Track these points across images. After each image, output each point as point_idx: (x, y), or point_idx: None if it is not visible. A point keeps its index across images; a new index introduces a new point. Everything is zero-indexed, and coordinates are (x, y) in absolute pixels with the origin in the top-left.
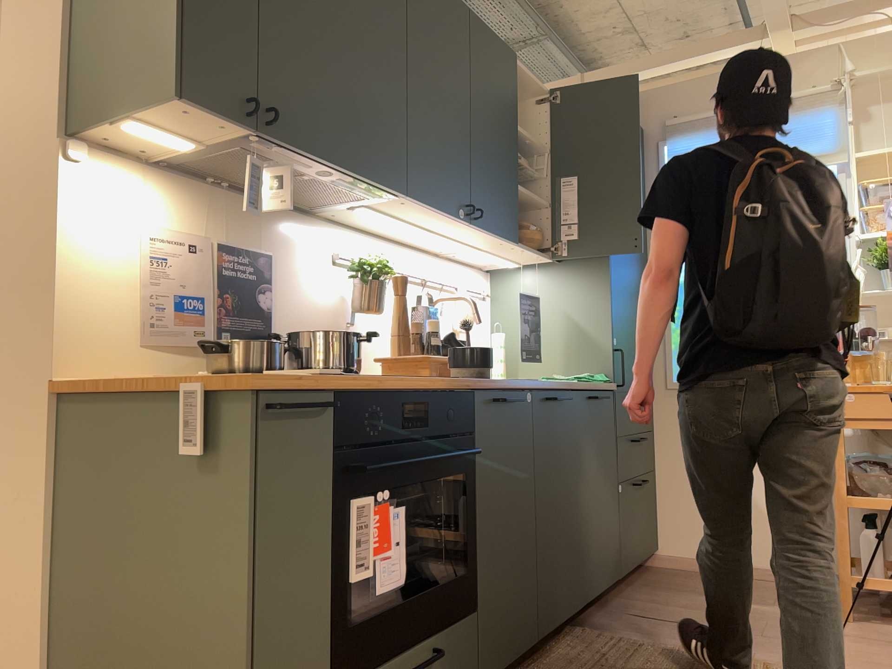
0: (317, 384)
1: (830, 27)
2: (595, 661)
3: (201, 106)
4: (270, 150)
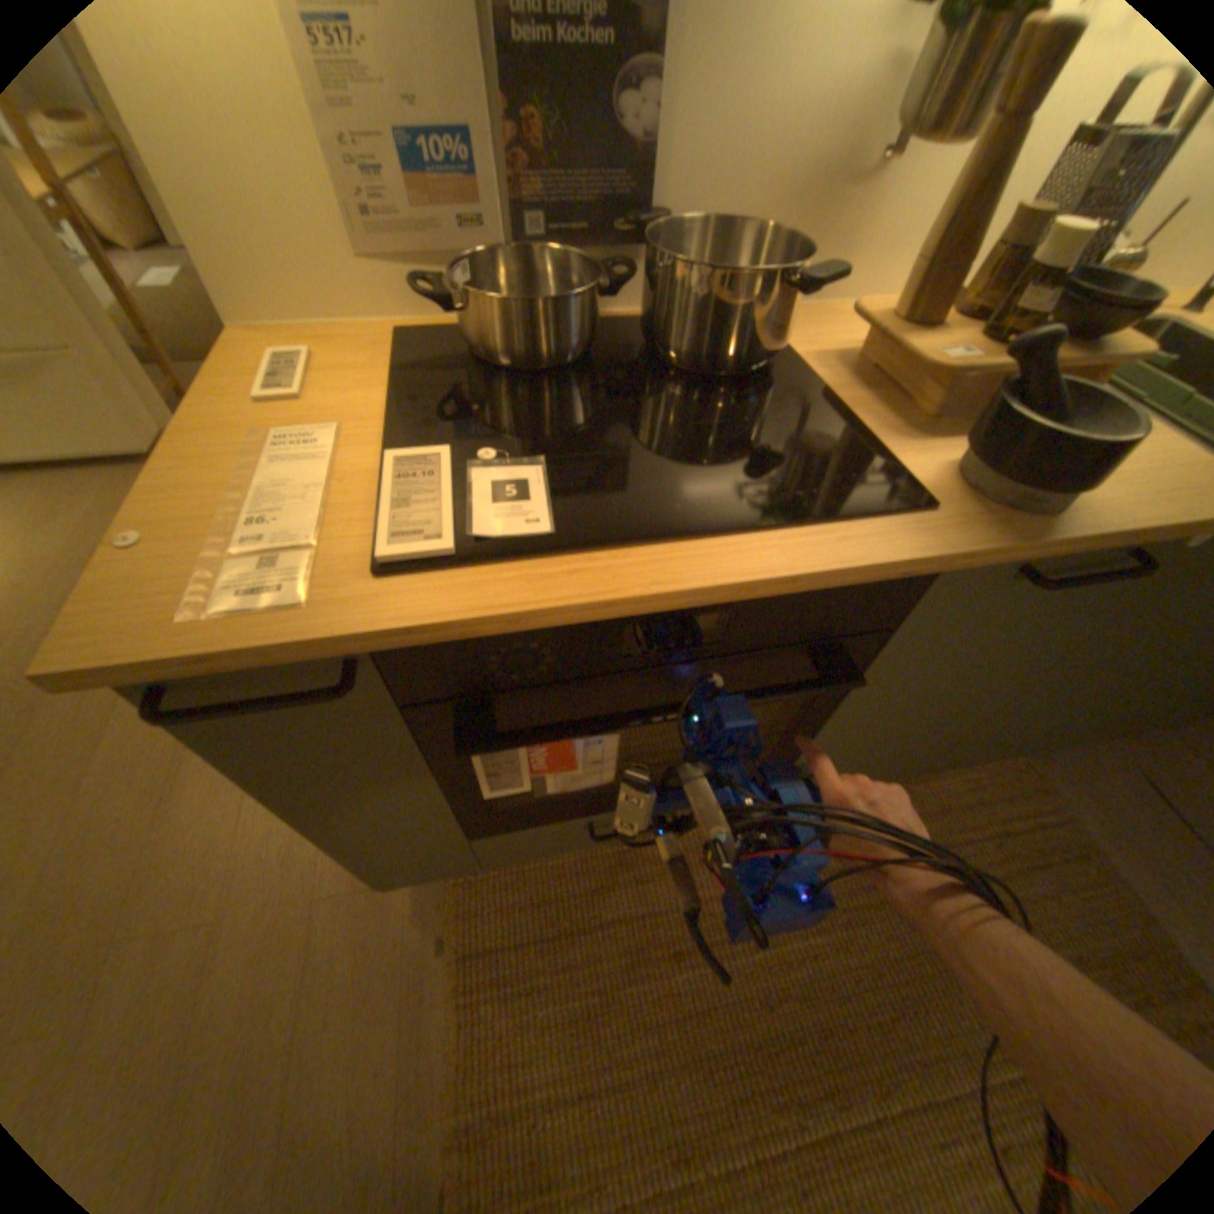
0: (284, 655)
1: None
2: (983, 836)
3: None
4: None
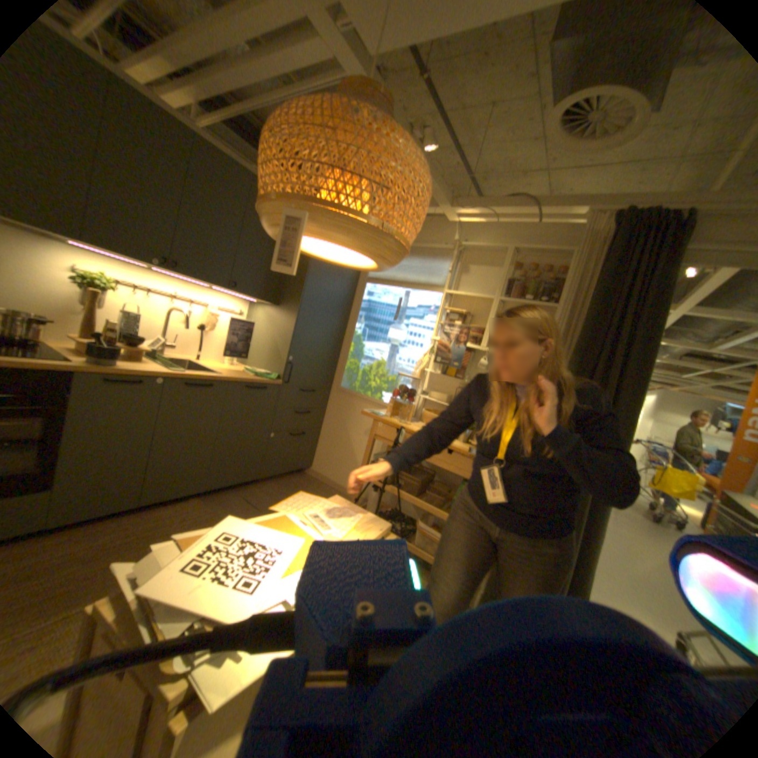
0: None
1: (467, 206)
2: (173, 522)
3: None
4: None
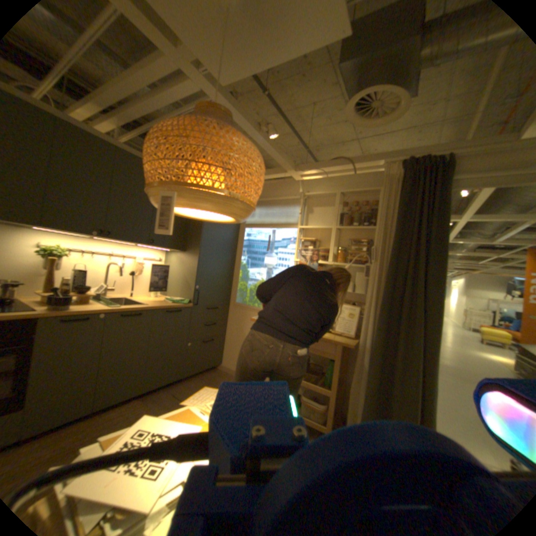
0: None
1: (305, 170)
2: (118, 421)
3: None
4: None
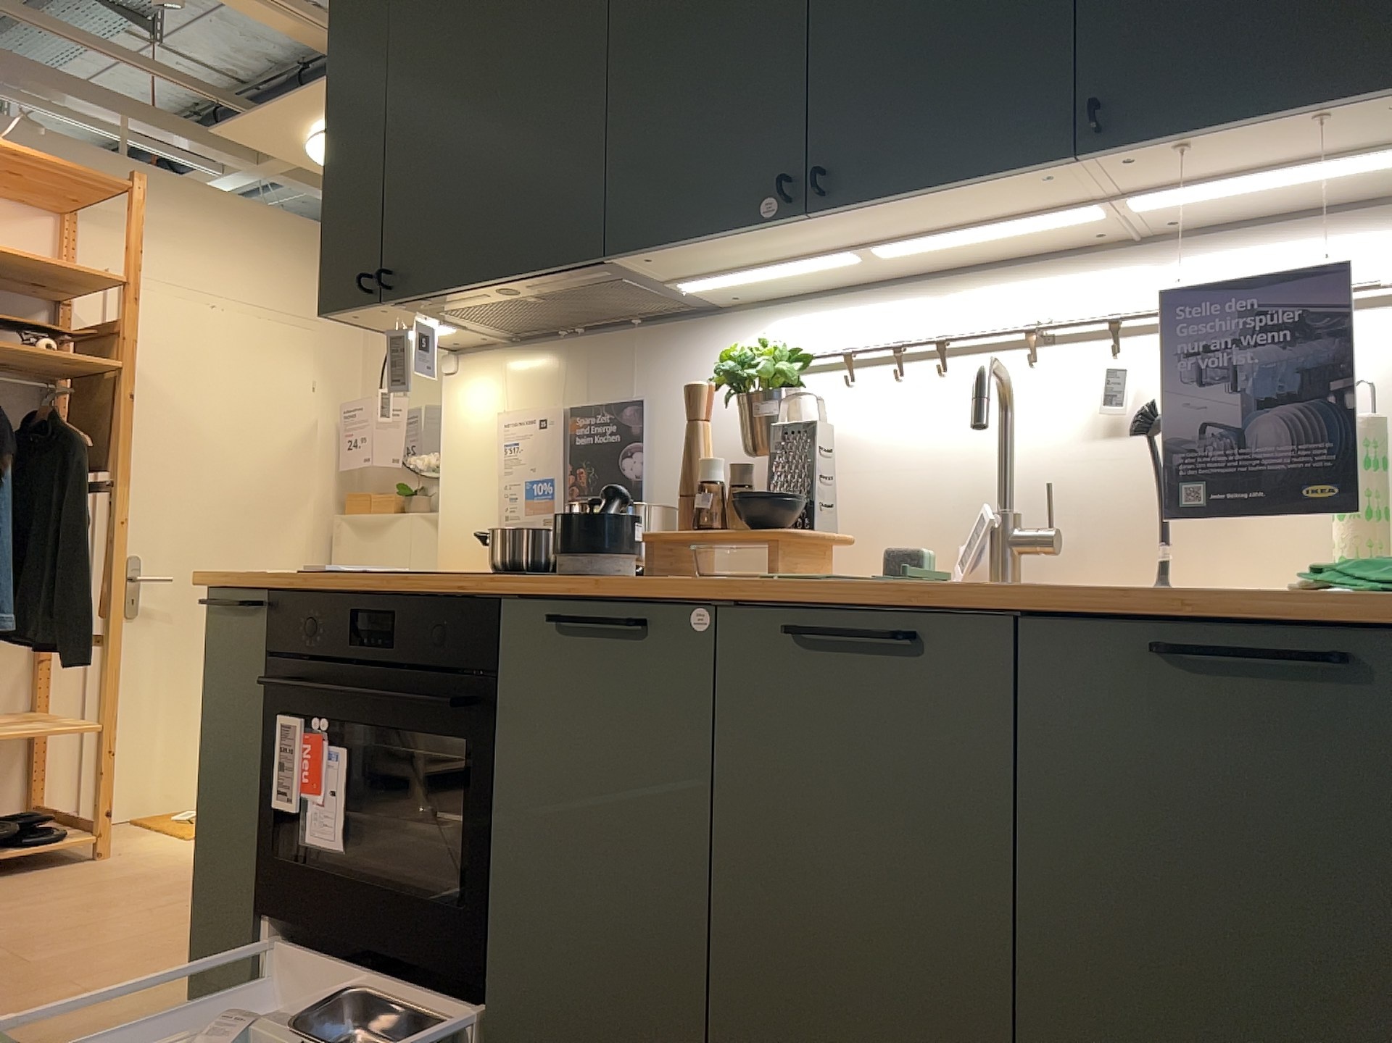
0: (246, 581)
1: None
2: None
3: (343, 310)
4: (433, 305)
